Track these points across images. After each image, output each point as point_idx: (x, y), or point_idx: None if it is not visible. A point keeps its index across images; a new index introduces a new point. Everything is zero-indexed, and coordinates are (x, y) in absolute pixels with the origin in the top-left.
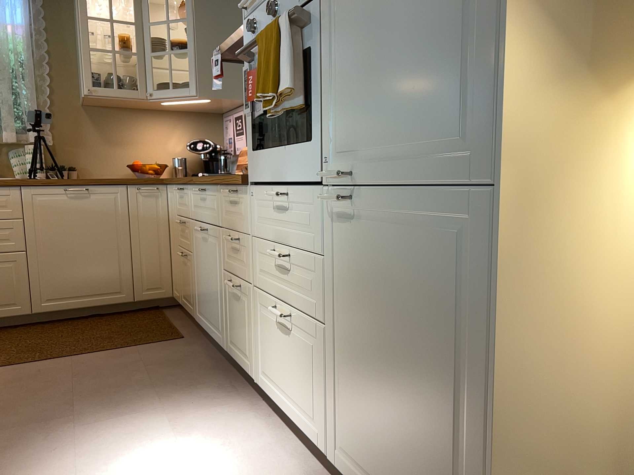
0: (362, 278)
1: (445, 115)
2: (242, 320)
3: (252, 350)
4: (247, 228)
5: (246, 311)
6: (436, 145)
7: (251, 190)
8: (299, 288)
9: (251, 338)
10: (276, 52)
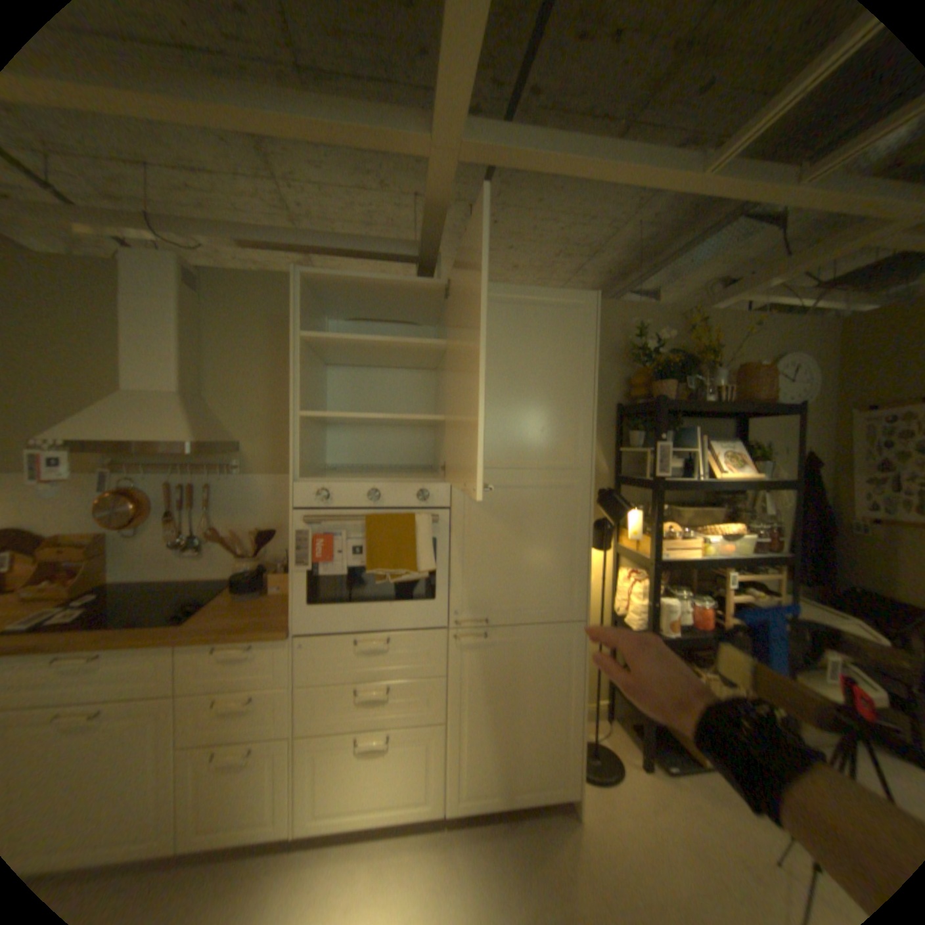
0: (488, 679)
1: (554, 593)
2: (249, 786)
3: (278, 807)
4: (278, 681)
5: (263, 771)
6: (549, 605)
7: (290, 642)
8: (398, 710)
9: (278, 795)
10: (406, 540)
